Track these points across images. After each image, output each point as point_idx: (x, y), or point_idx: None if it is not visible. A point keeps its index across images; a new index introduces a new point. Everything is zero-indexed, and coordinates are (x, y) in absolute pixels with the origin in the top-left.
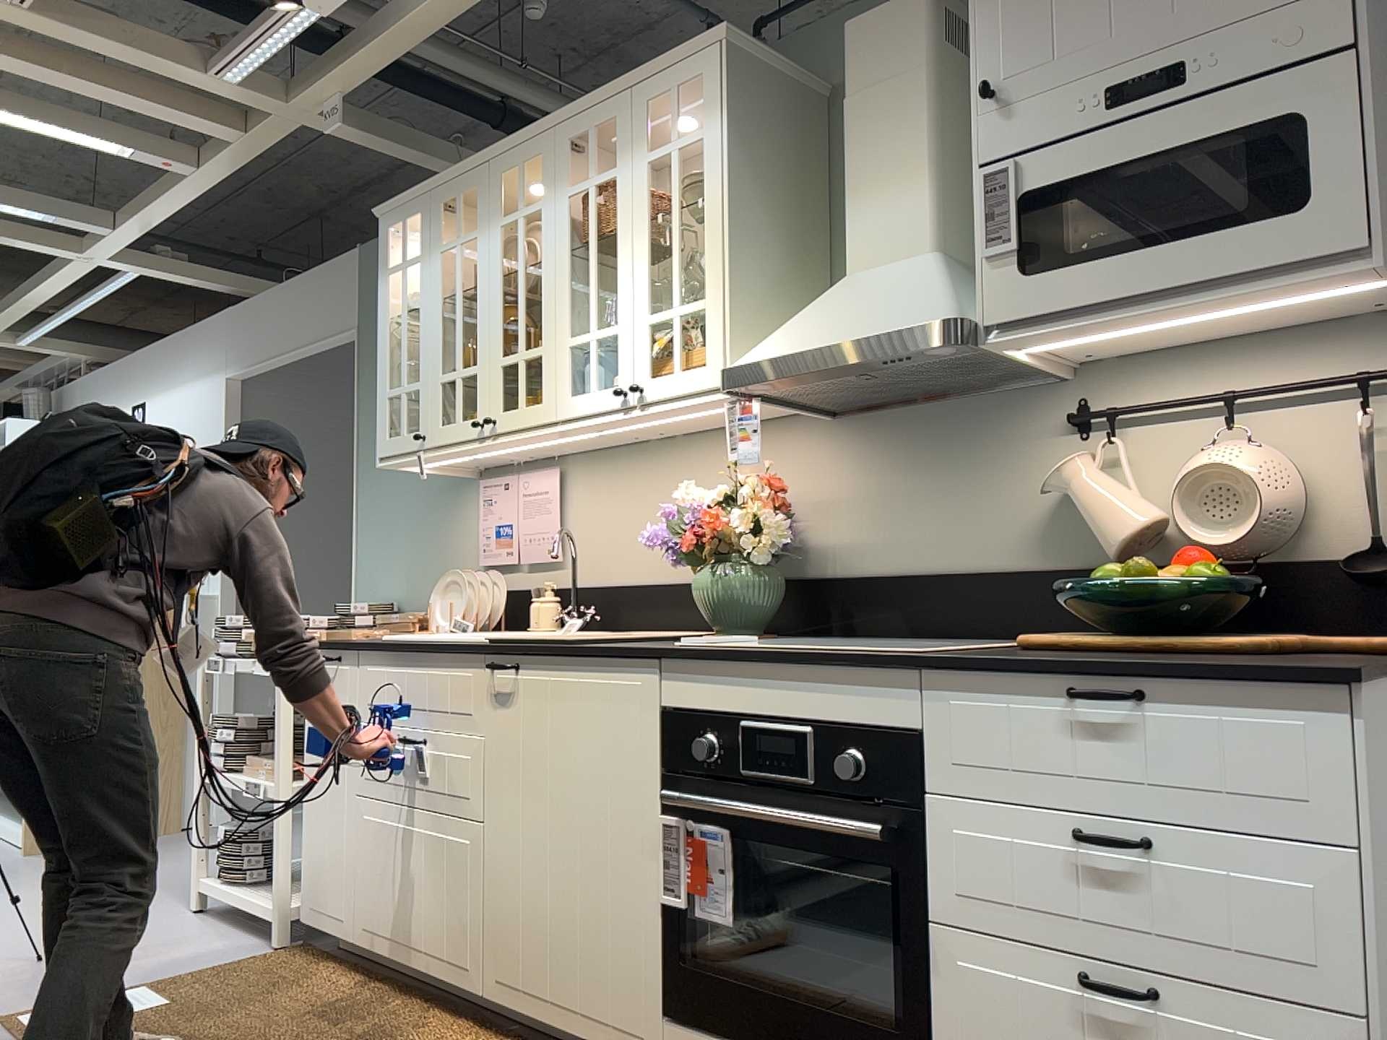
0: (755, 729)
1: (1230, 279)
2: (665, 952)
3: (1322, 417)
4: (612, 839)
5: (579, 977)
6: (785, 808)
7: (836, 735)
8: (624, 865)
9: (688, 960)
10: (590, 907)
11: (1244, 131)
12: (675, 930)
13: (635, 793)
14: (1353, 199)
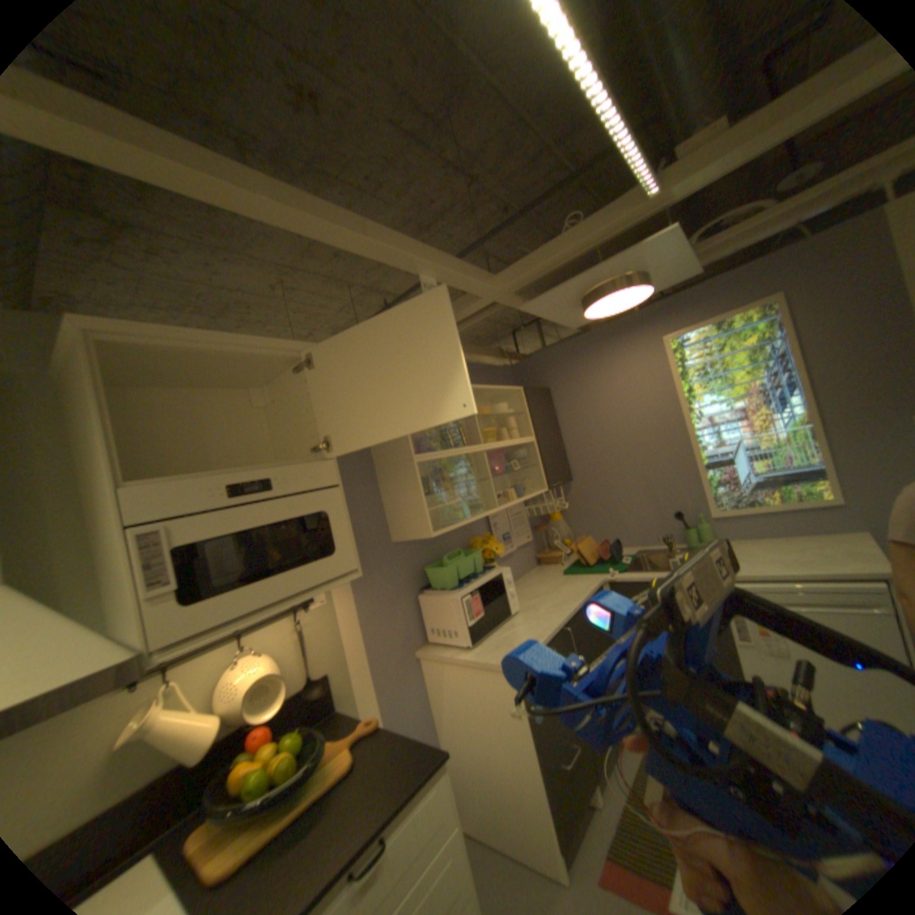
0: None
1: (306, 587)
2: None
3: (275, 629)
4: None
5: None
6: None
7: None
8: None
9: None
10: None
11: (305, 516)
12: None
13: None
14: (350, 548)
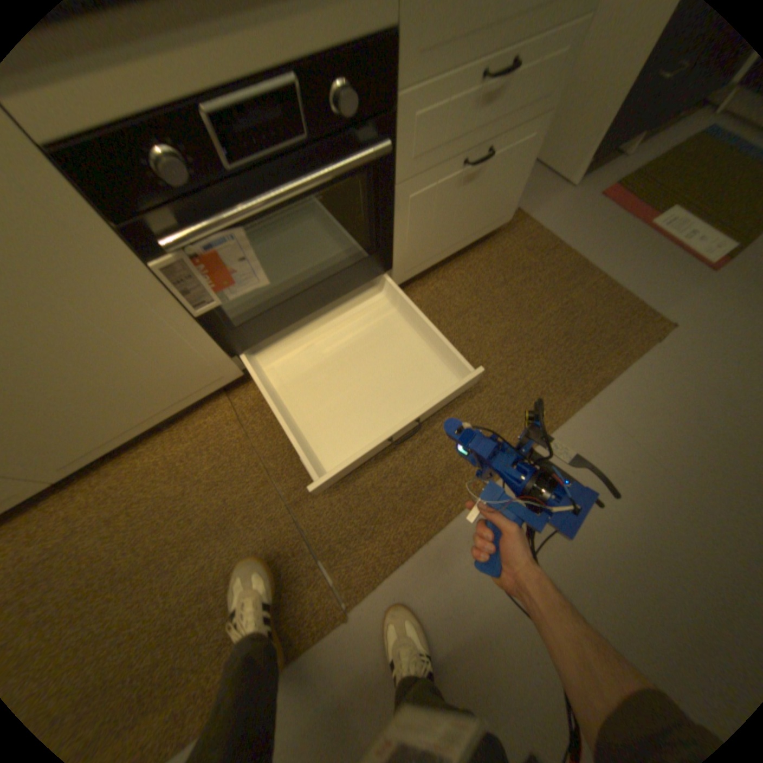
0: (220, 108)
1: None
2: (210, 335)
3: None
4: (97, 320)
5: (145, 402)
6: (284, 176)
7: (314, 71)
8: (132, 325)
9: (233, 325)
10: (117, 371)
11: None
12: (213, 319)
13: (93, 268)
14: None
